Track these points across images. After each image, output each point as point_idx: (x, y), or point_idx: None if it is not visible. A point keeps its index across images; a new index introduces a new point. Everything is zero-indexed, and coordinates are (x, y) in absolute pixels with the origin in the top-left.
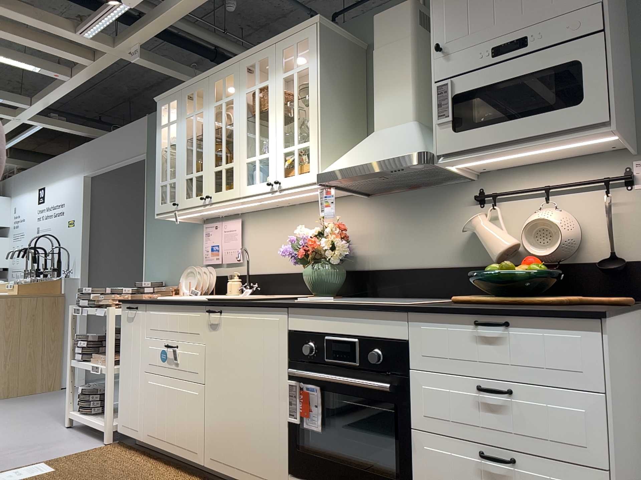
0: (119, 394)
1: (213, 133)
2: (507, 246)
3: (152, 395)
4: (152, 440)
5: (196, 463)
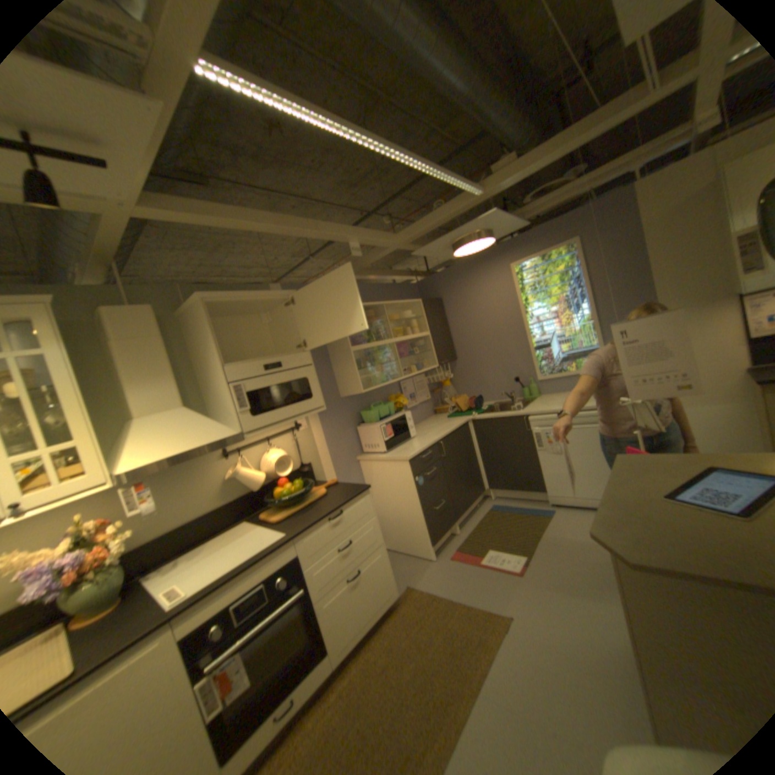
0: None
1: None
2: (265, 478)
3: None
4: None
5: None
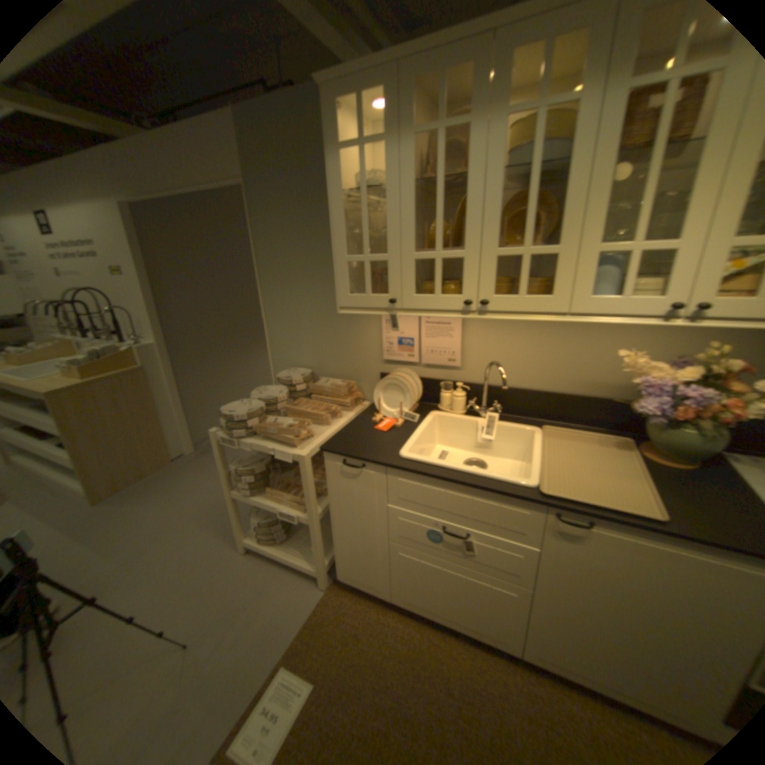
0: (336, 548)
1: (503, 176)
2: None
3: (411, 570)
4: (412, 609)
5: (506, 653)
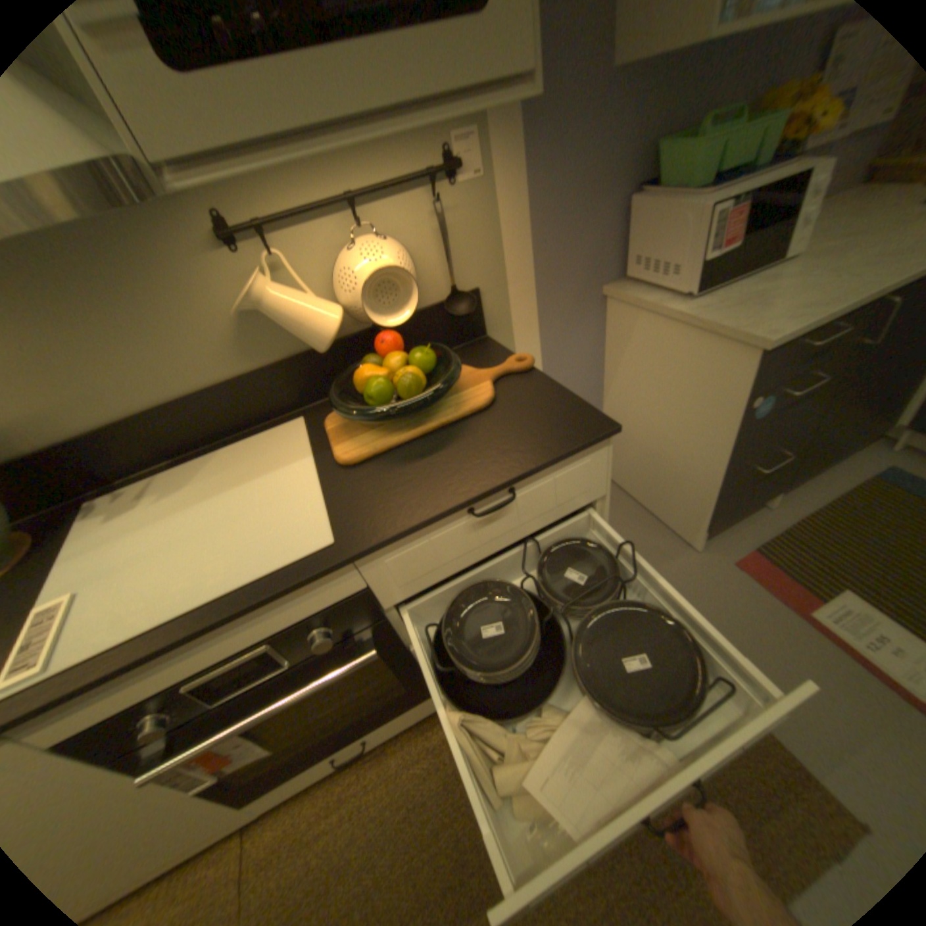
0: None
1: None
2: (340, 325)
3: None
4: None
5: None
